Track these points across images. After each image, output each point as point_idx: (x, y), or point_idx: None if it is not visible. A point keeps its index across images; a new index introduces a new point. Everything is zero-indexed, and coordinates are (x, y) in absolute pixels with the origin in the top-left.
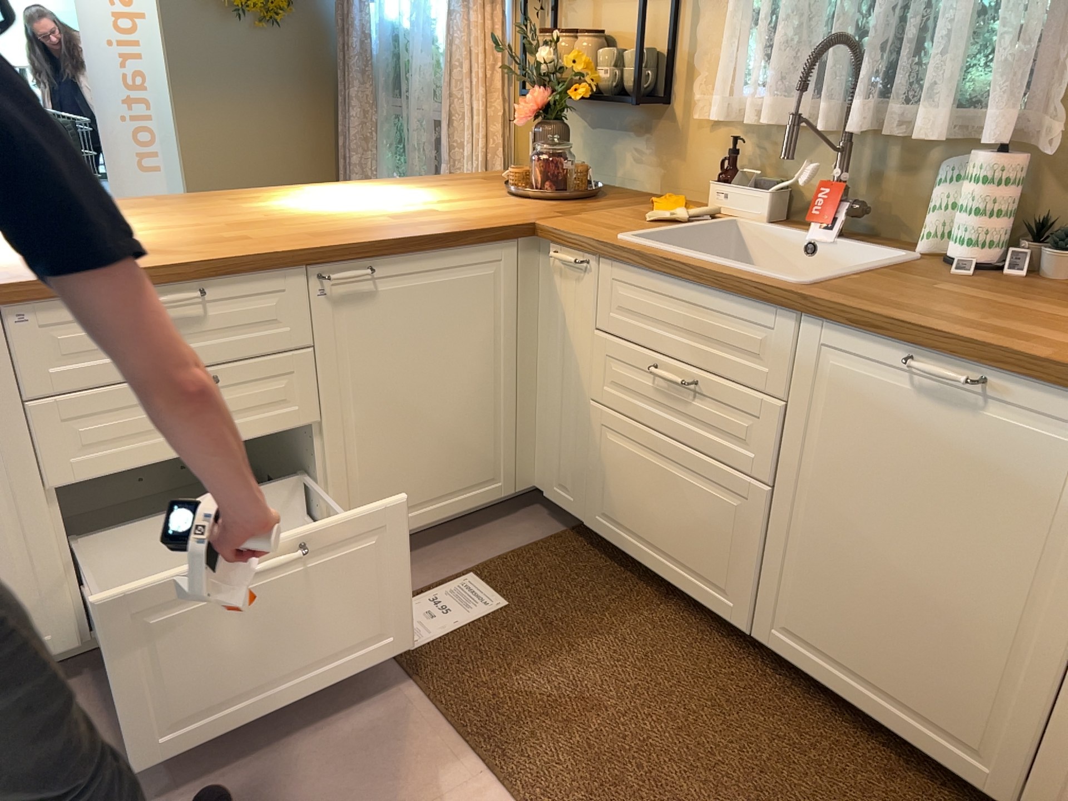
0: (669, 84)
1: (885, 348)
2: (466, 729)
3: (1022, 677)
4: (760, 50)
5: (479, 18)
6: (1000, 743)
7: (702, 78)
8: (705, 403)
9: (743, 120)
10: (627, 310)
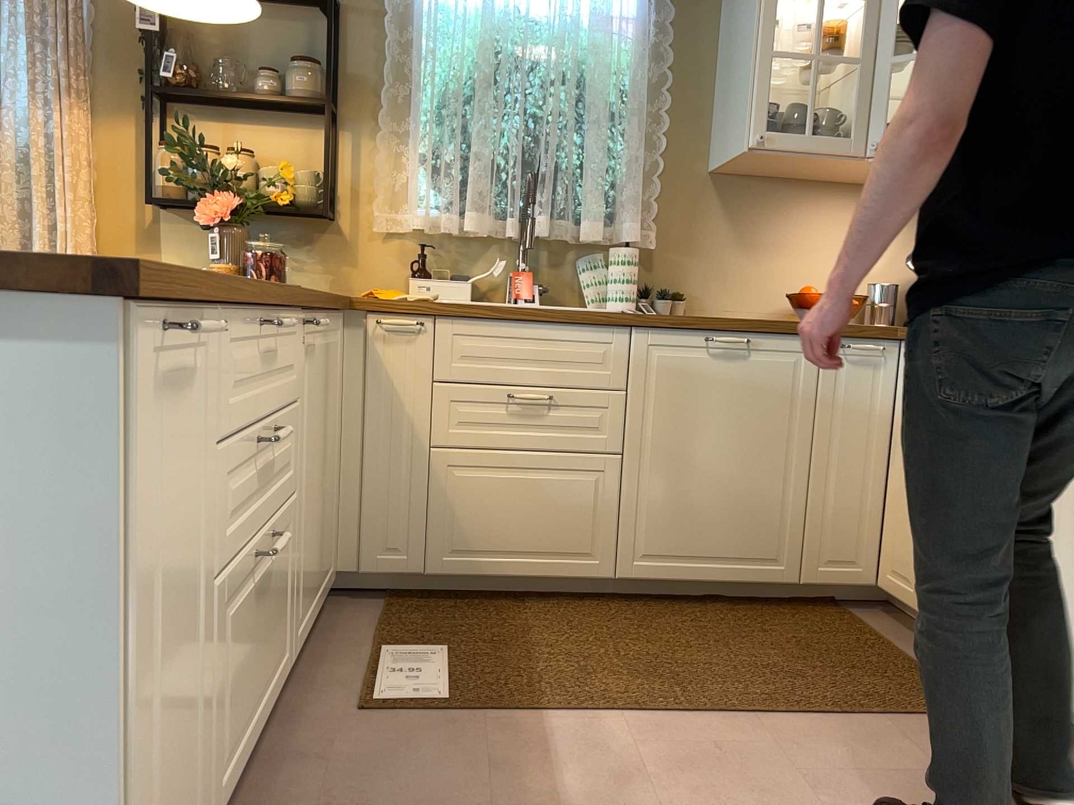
0: (336, 202)
1: (691, 335)
2: (568, 708)
3: (791, 499)
4: (434, 180)
5: (72, 119)
6: (787, 545)
7: (372, 198)
8: (559, 411)
9: (427, 230)
10: (470, 356)
